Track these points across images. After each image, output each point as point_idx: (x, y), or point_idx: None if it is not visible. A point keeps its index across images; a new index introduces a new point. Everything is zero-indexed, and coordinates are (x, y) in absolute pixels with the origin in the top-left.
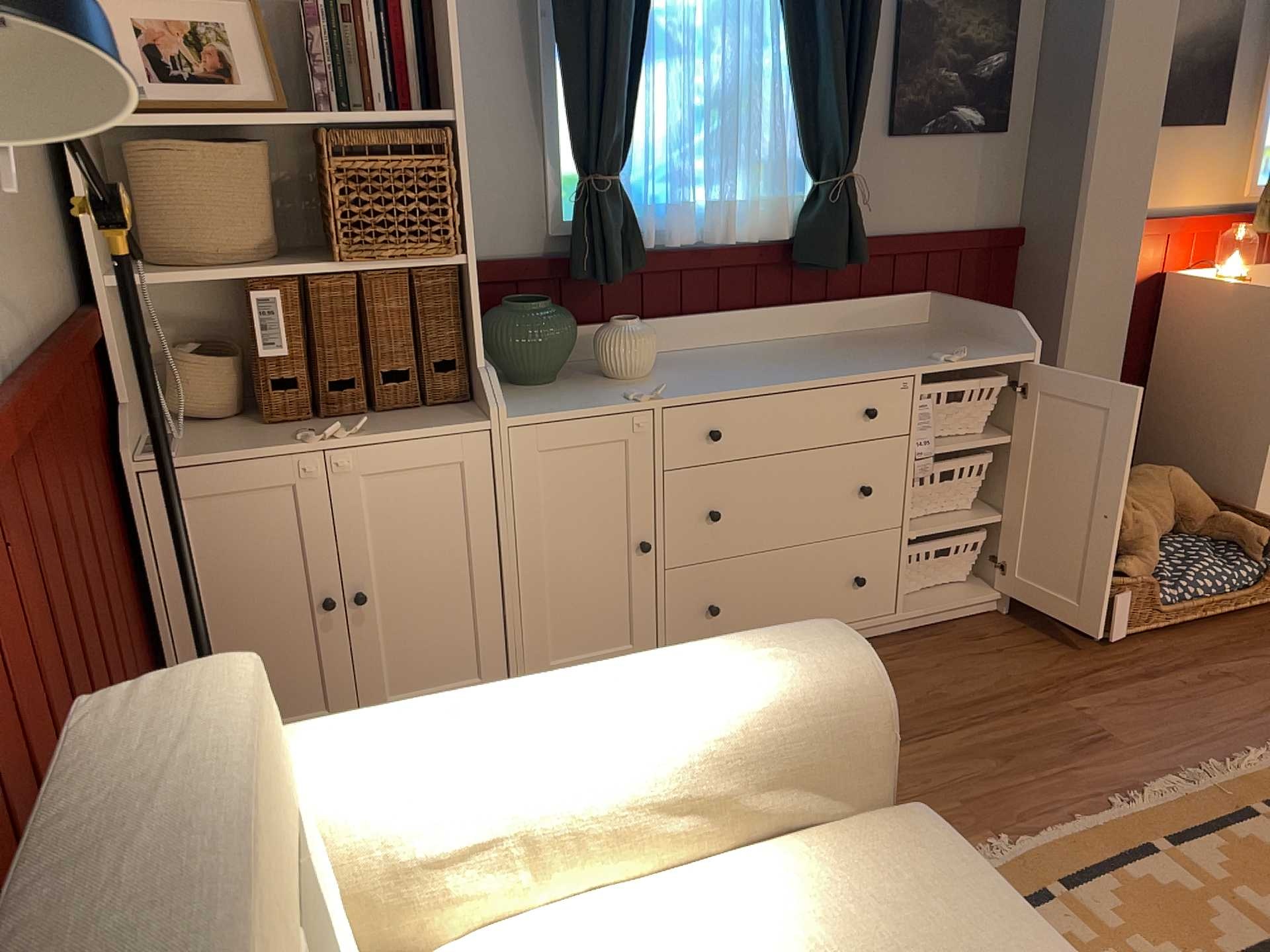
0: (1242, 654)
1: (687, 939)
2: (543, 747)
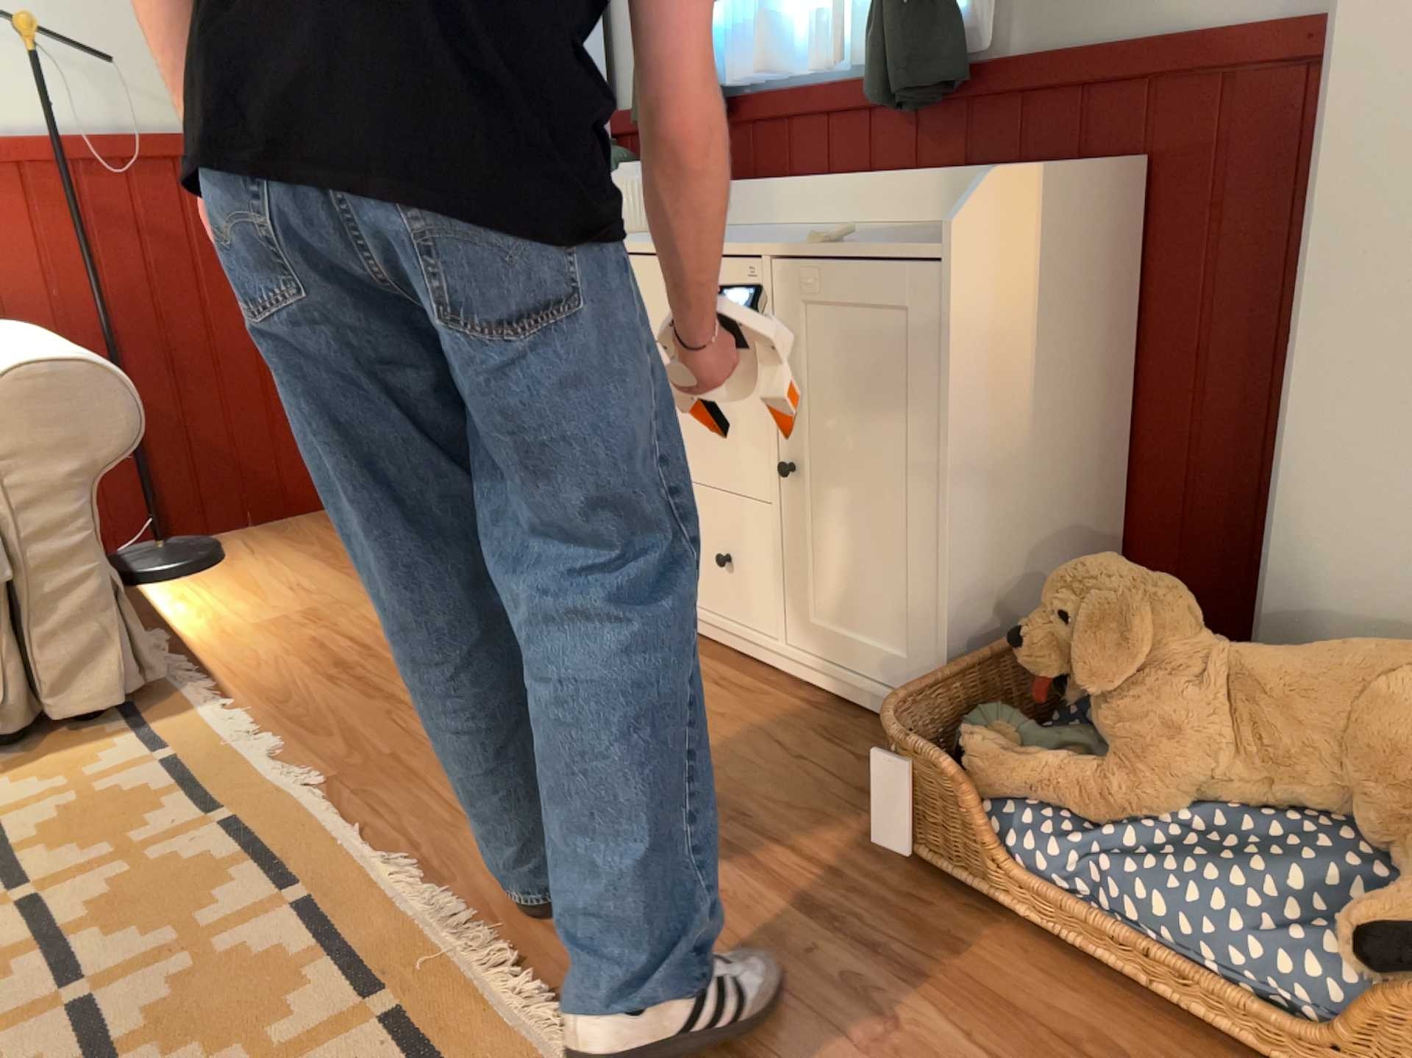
0: None
1: None
2: None
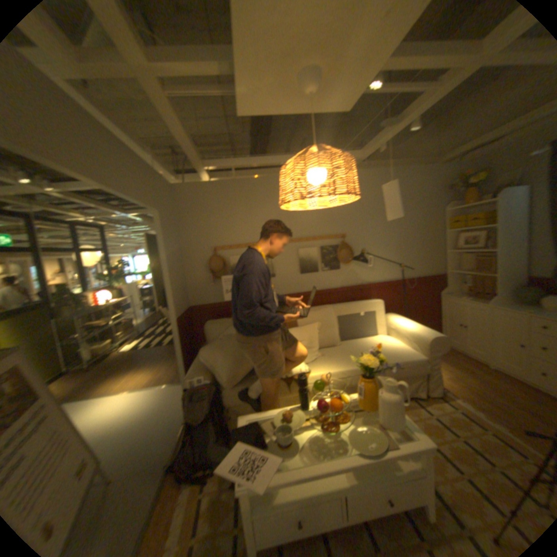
0: None
1: (395, 344)
2: (403, 324)
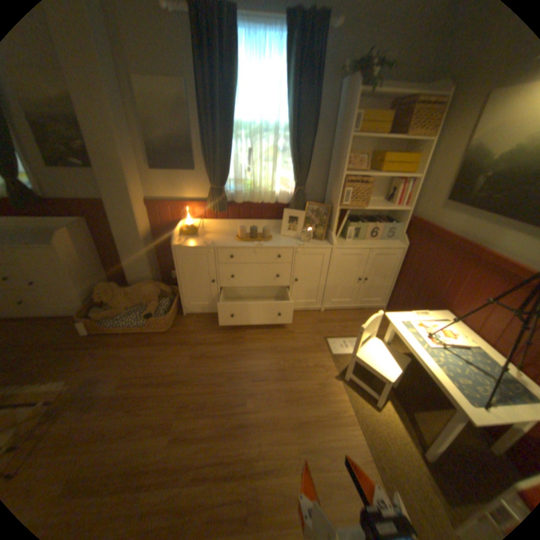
0: (114, 349)
1: None
2: None
